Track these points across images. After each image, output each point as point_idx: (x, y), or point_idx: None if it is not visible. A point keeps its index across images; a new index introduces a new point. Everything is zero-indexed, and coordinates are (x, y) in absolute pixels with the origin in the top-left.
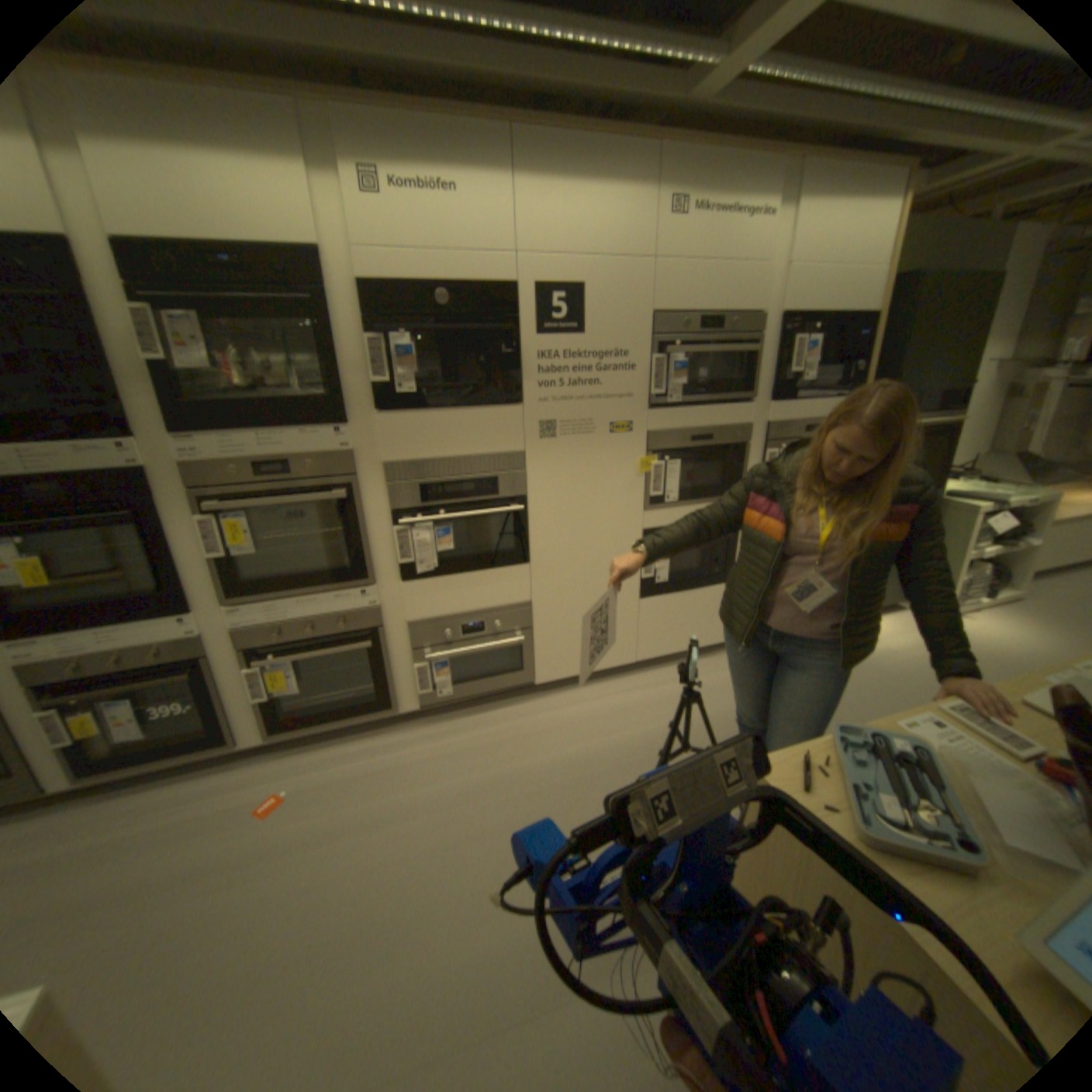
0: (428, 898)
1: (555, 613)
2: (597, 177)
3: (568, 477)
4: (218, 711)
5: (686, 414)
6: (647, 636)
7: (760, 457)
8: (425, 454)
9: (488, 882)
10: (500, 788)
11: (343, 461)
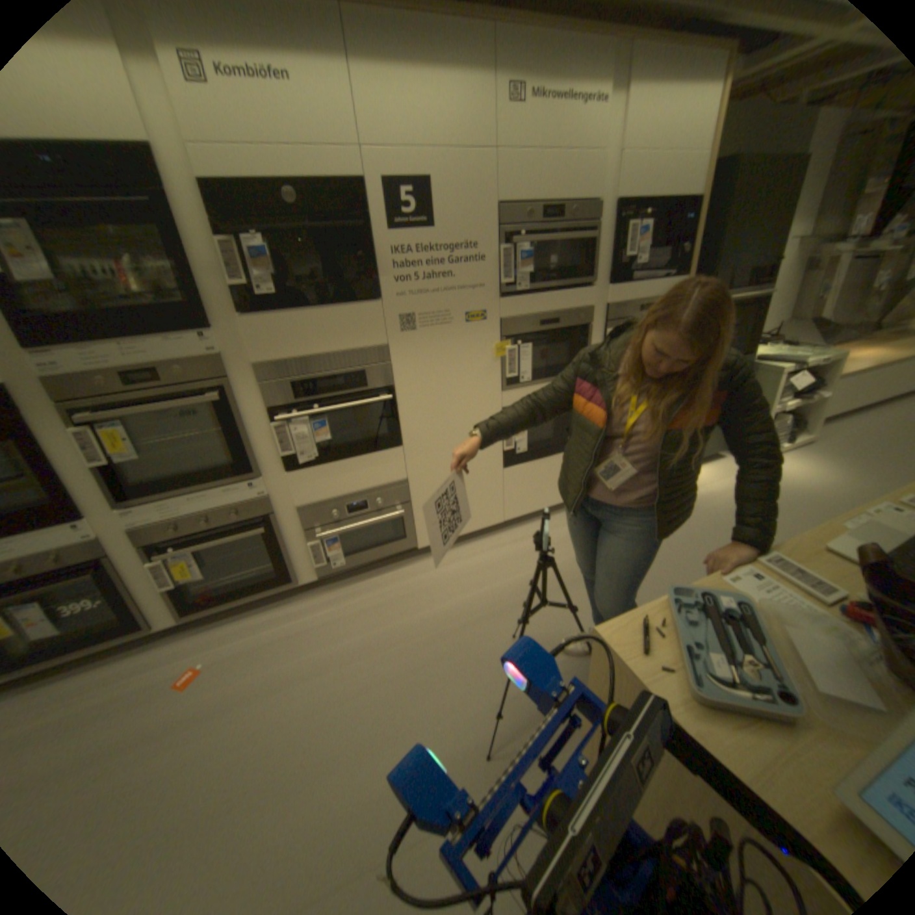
0: (333, 745)
1: (430, 487)
2: (434, 63)
3: (431, 365)
4: (128, 602)
5: (535, 300)
6: (512, 499)
7: (602, 336)
8: (292, 353)
9: (385, 726)
10: (392, 642)
11: (212, 365)
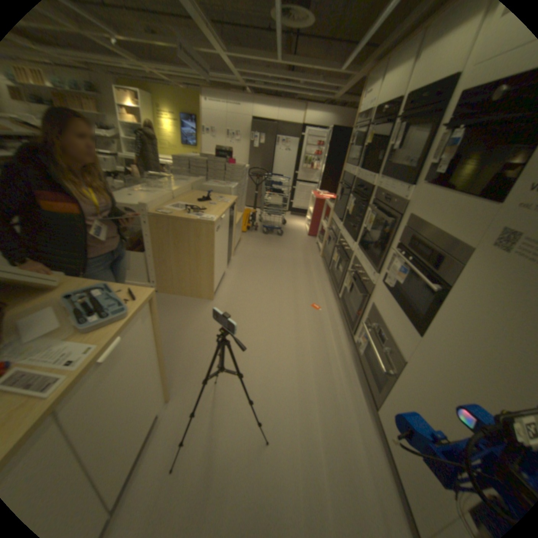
0: (261, 339)
1: (411, 394)
2: None
3: (494, 300)
4: (343, 280)
5: None
6: None
7: None
8: (425, 217)
9: (257, 356)
10: (301, 375)
11: (401, 206)
